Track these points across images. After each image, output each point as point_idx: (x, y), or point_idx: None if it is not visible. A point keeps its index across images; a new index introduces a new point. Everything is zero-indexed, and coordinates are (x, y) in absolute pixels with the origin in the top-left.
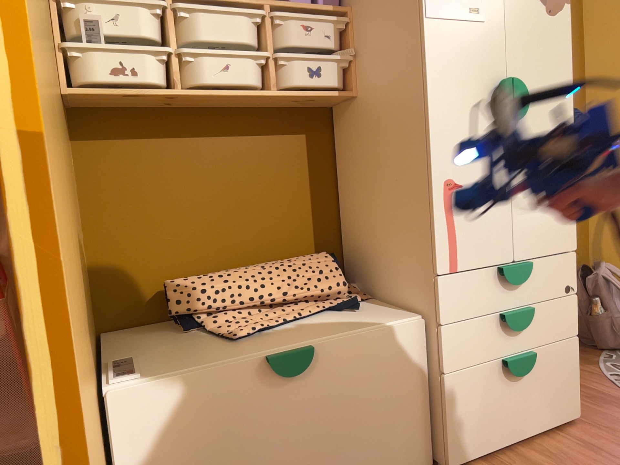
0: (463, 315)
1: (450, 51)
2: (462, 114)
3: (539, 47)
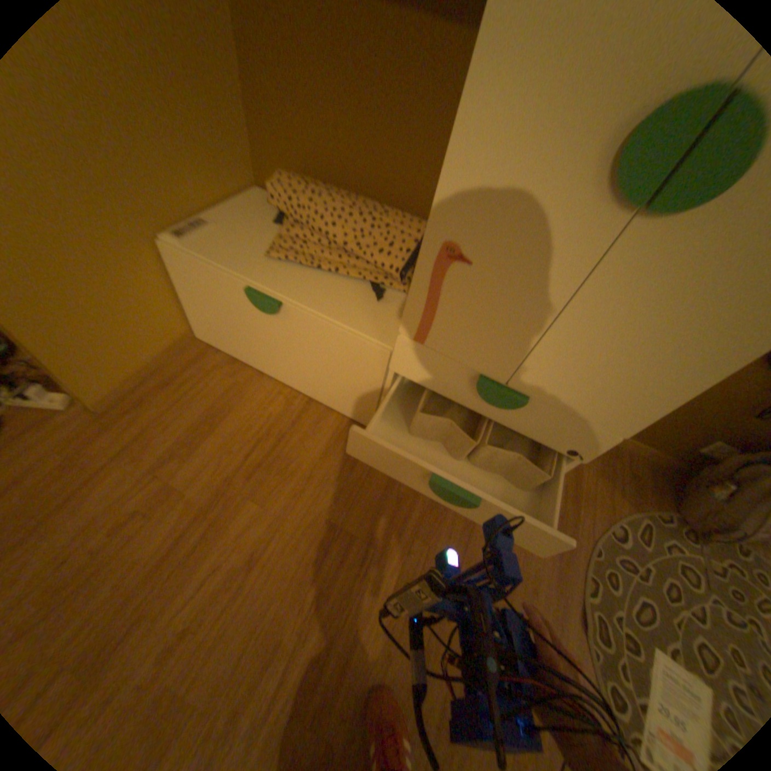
0: (415, 377)
1: None
2: (530, 136)
3: None
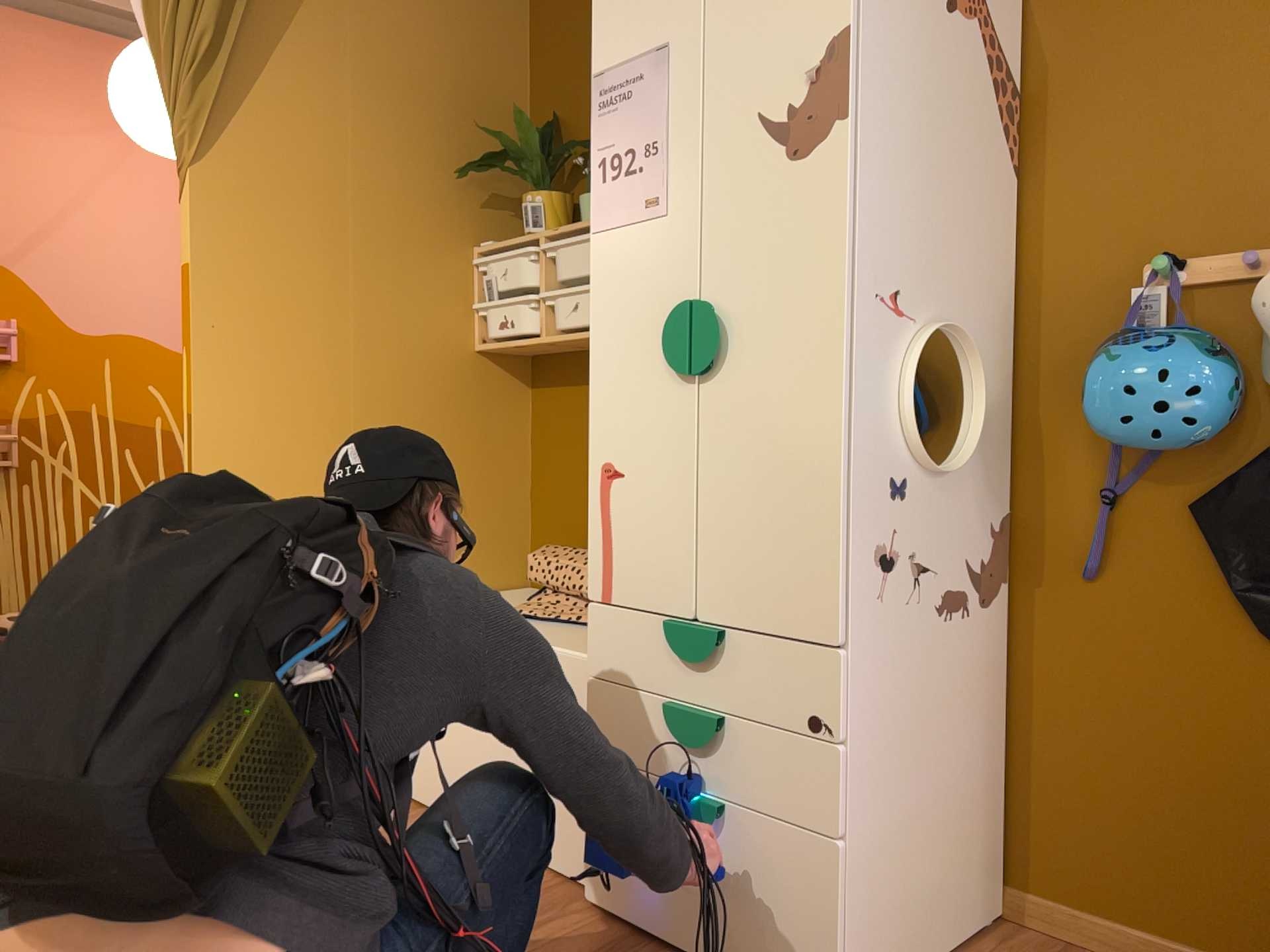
0: (614, 675)
1: (616, 273)
2: (627, 363)
3: (765, 229)
